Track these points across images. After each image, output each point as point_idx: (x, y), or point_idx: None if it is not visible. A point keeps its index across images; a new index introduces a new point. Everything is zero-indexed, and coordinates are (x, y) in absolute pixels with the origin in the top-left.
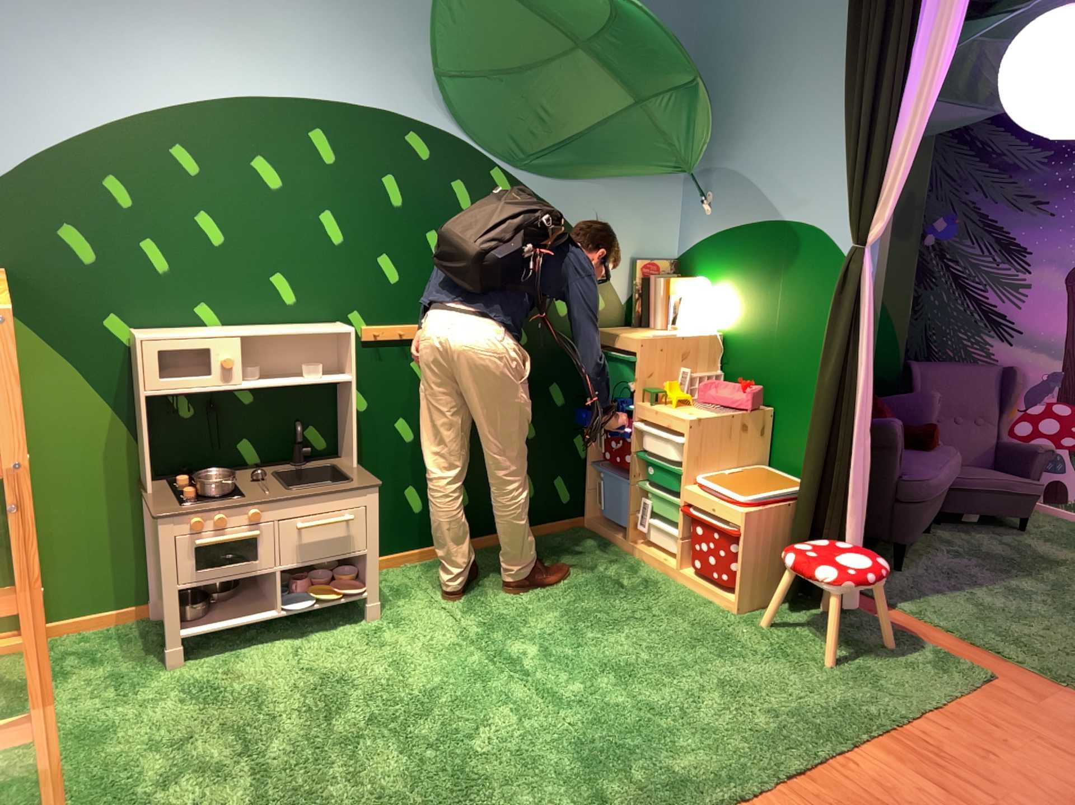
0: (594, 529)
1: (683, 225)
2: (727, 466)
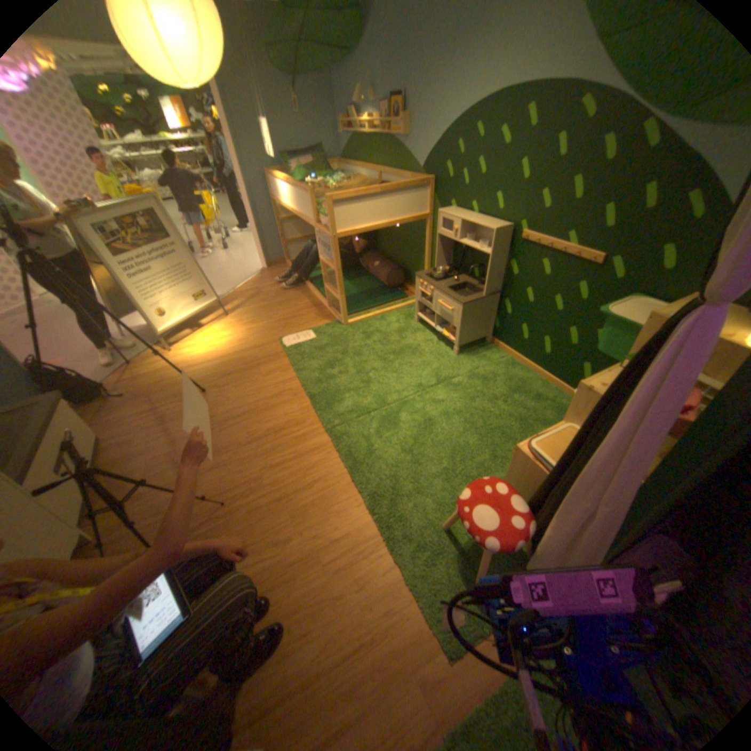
0: None
1: None
2: None
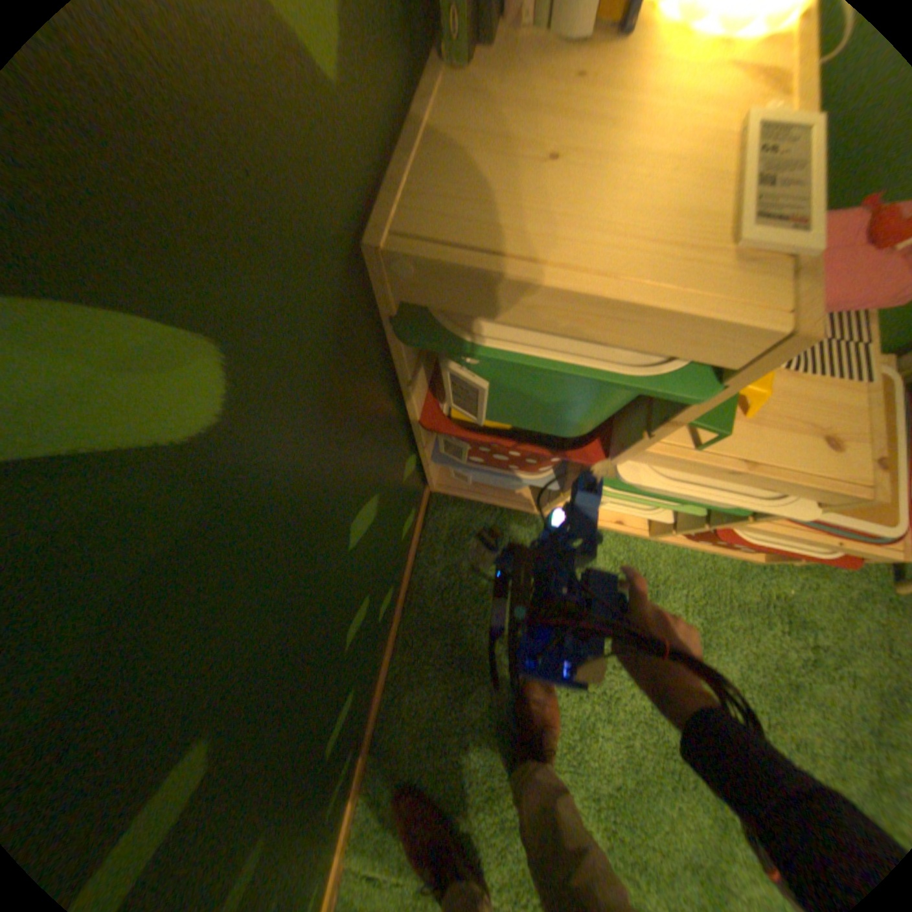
0: (462, 494)
1: None
2: None
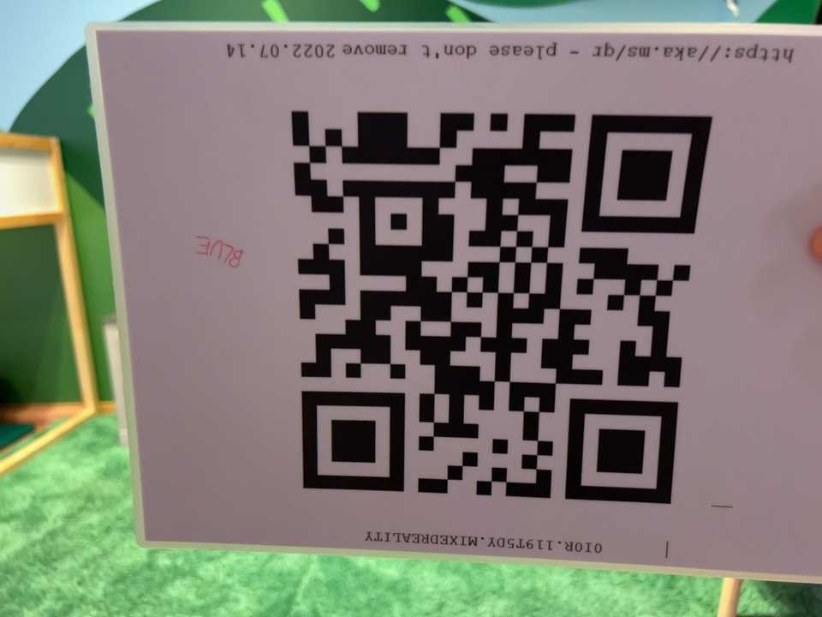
0: None
1: None
2: None
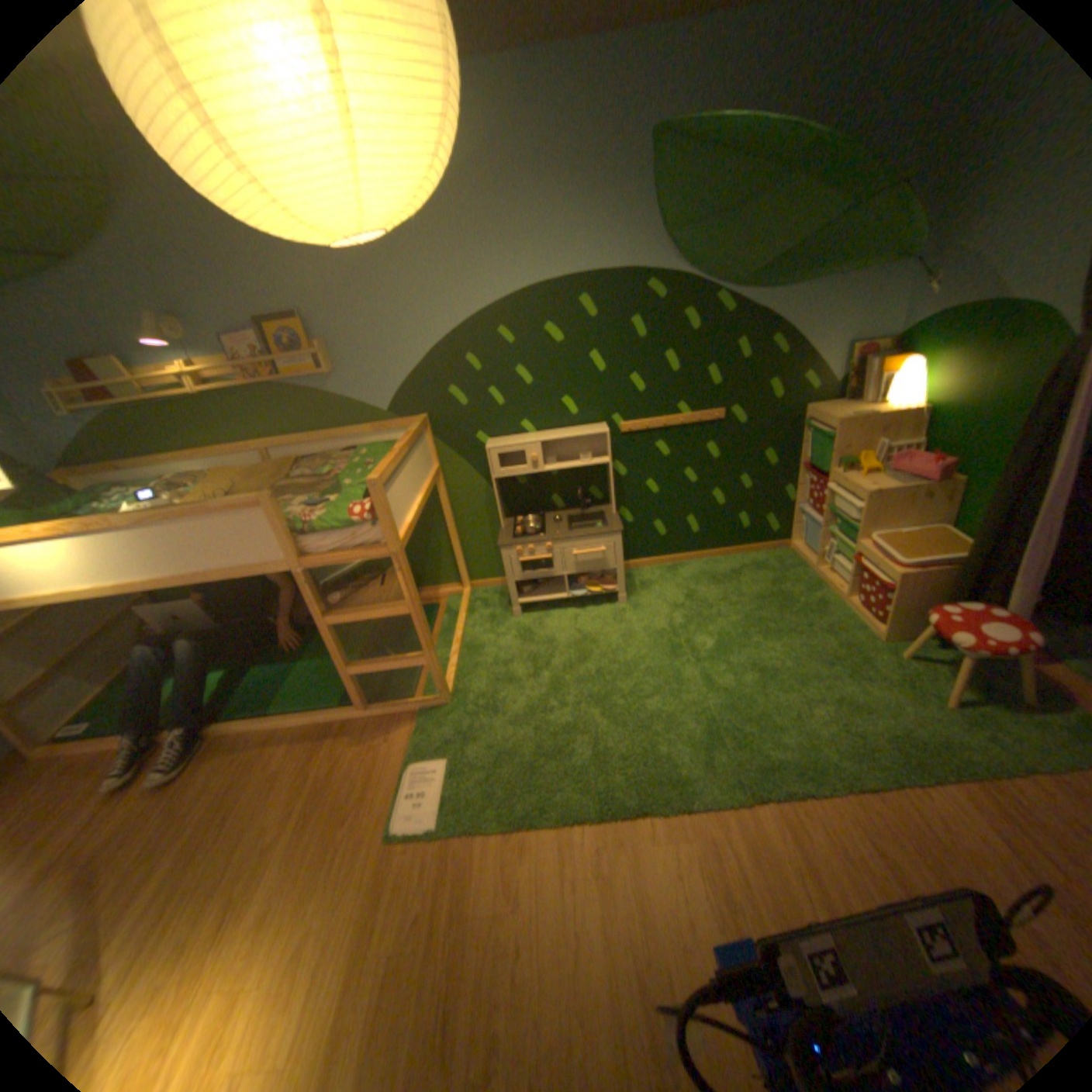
0: (797, 553)
1: (913, 301)
2: (910, 528)
